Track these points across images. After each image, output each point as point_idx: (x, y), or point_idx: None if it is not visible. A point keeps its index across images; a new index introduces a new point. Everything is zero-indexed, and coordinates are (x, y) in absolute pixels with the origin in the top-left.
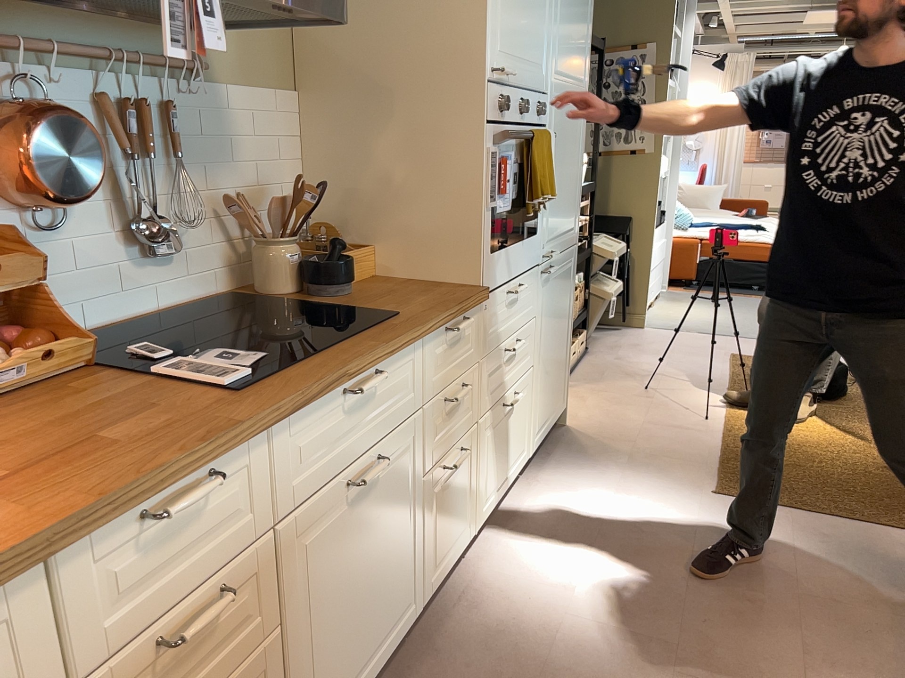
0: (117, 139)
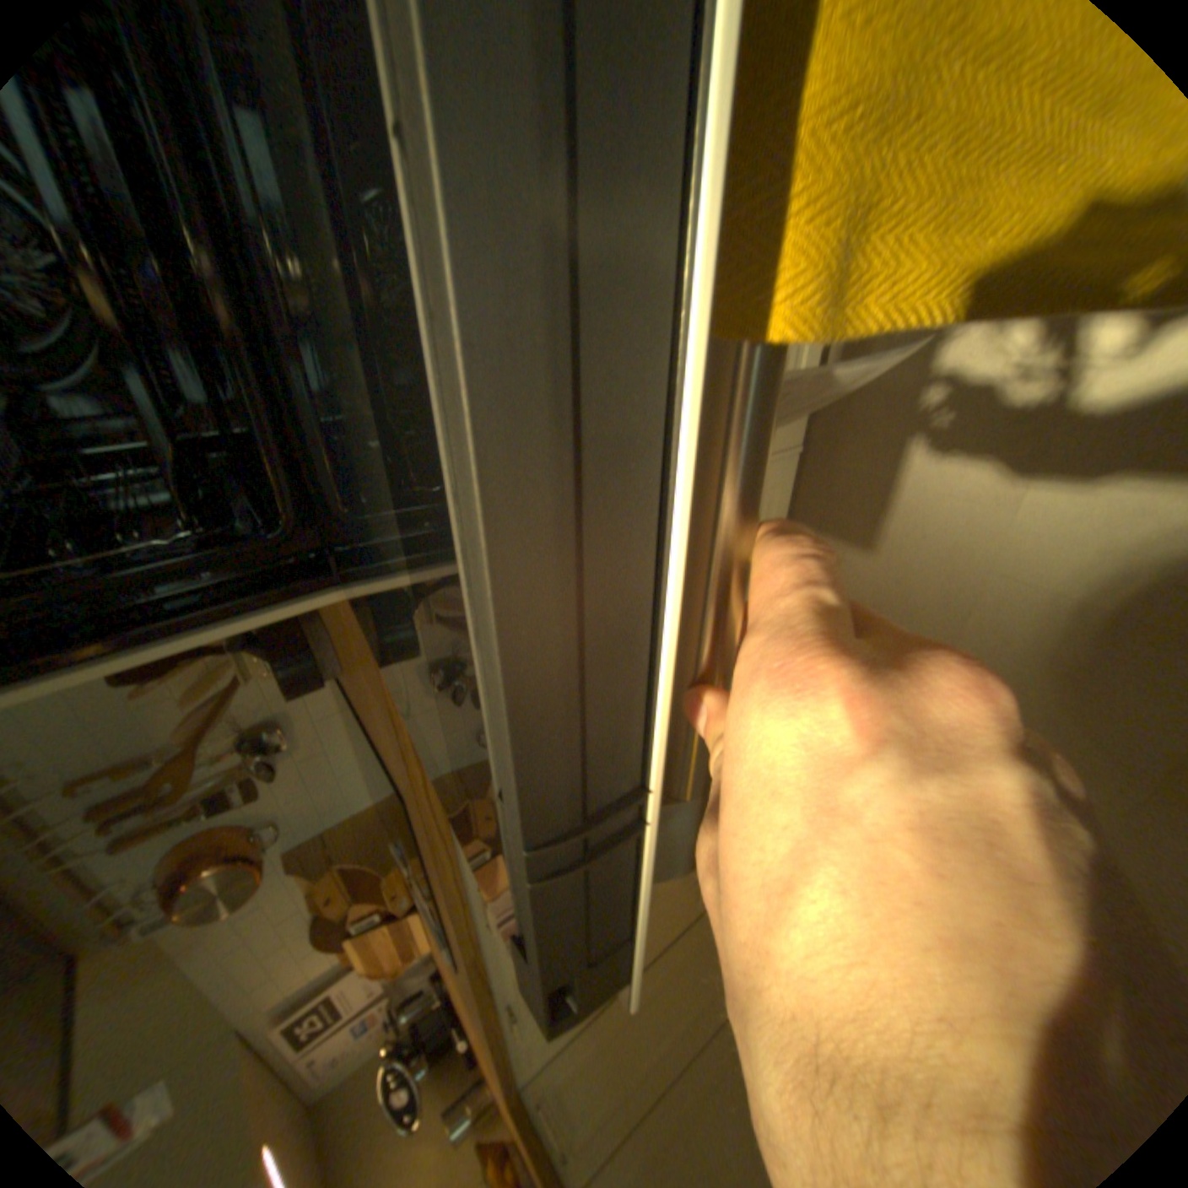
0: (170, 830)
